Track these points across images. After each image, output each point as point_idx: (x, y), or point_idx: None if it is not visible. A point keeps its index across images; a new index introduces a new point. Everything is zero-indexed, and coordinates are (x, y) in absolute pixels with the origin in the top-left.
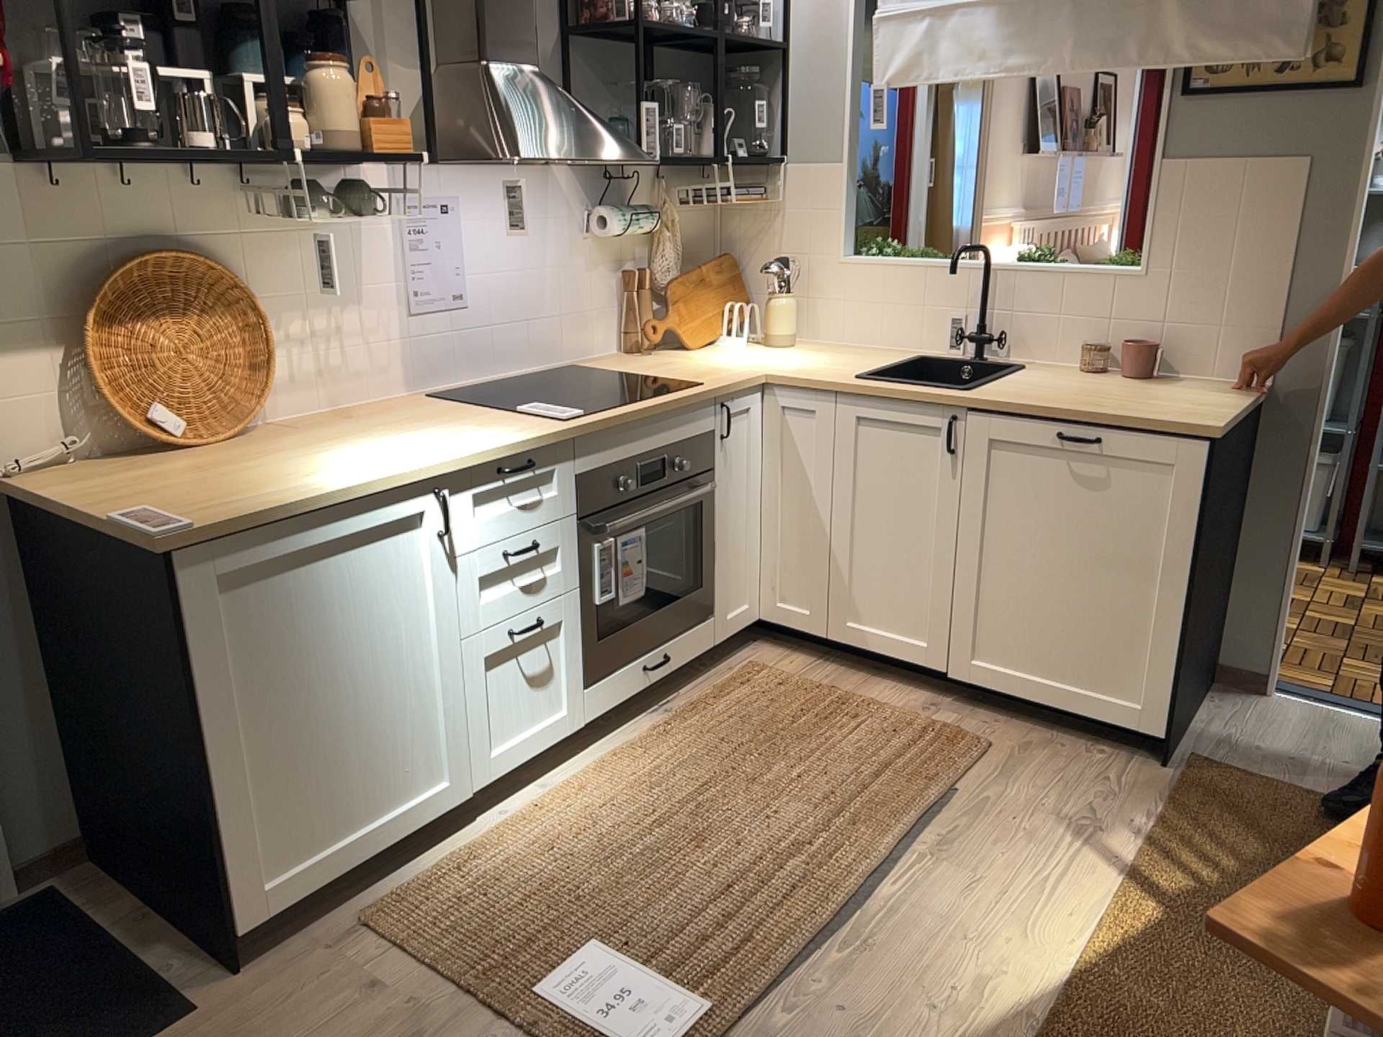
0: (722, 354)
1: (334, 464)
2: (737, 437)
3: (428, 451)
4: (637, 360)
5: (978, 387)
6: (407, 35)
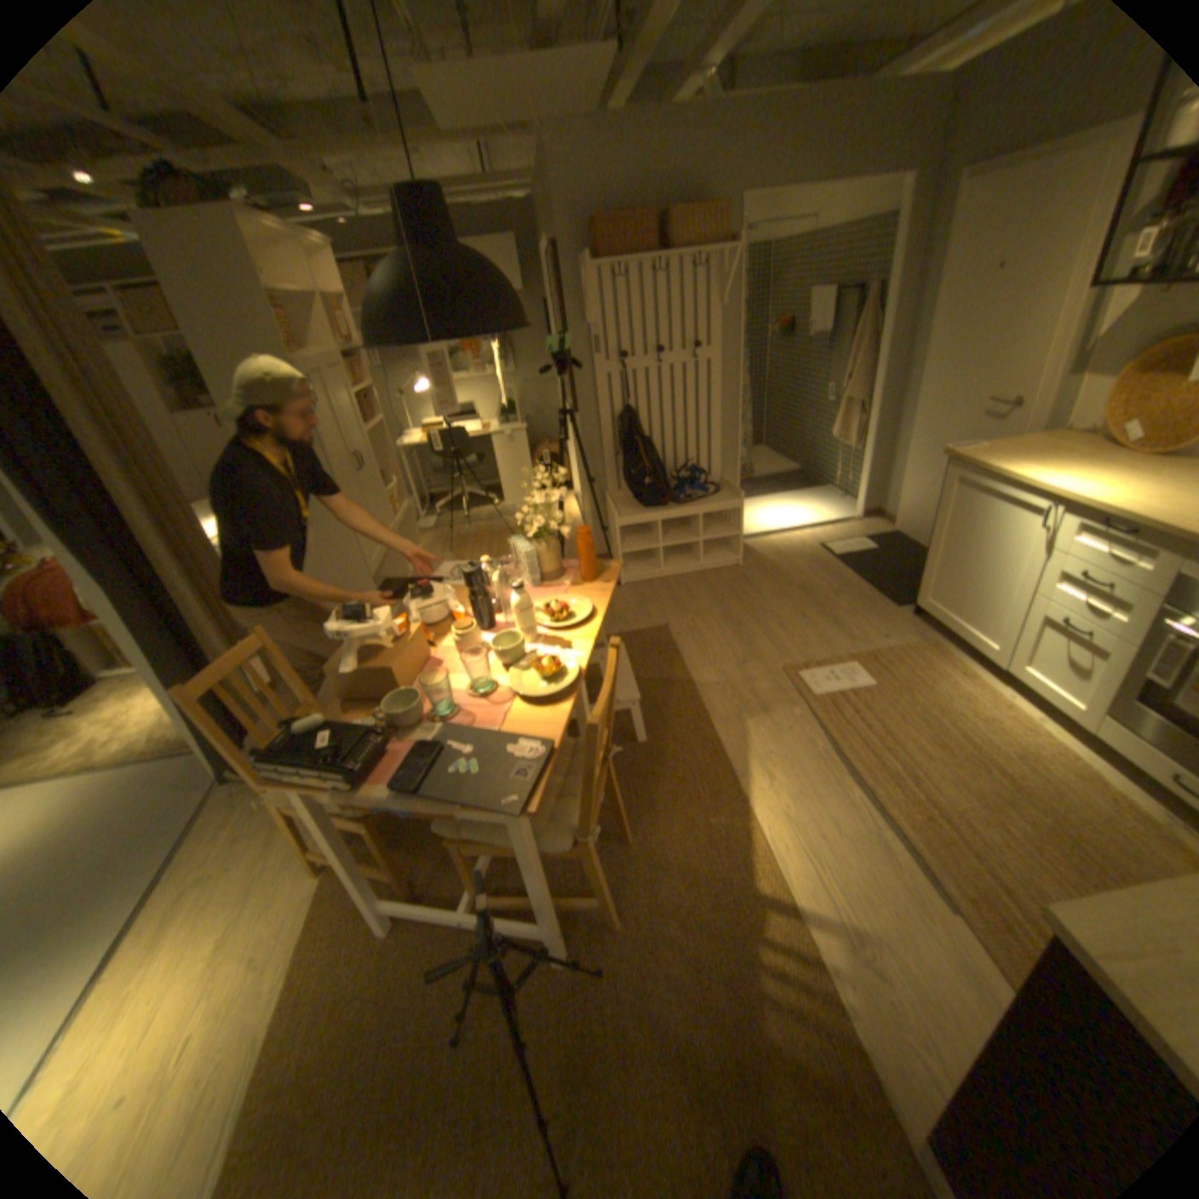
0: None
1: (1070, 470)
2: None
3: (1098, 487)
4: None
5: None
6: None
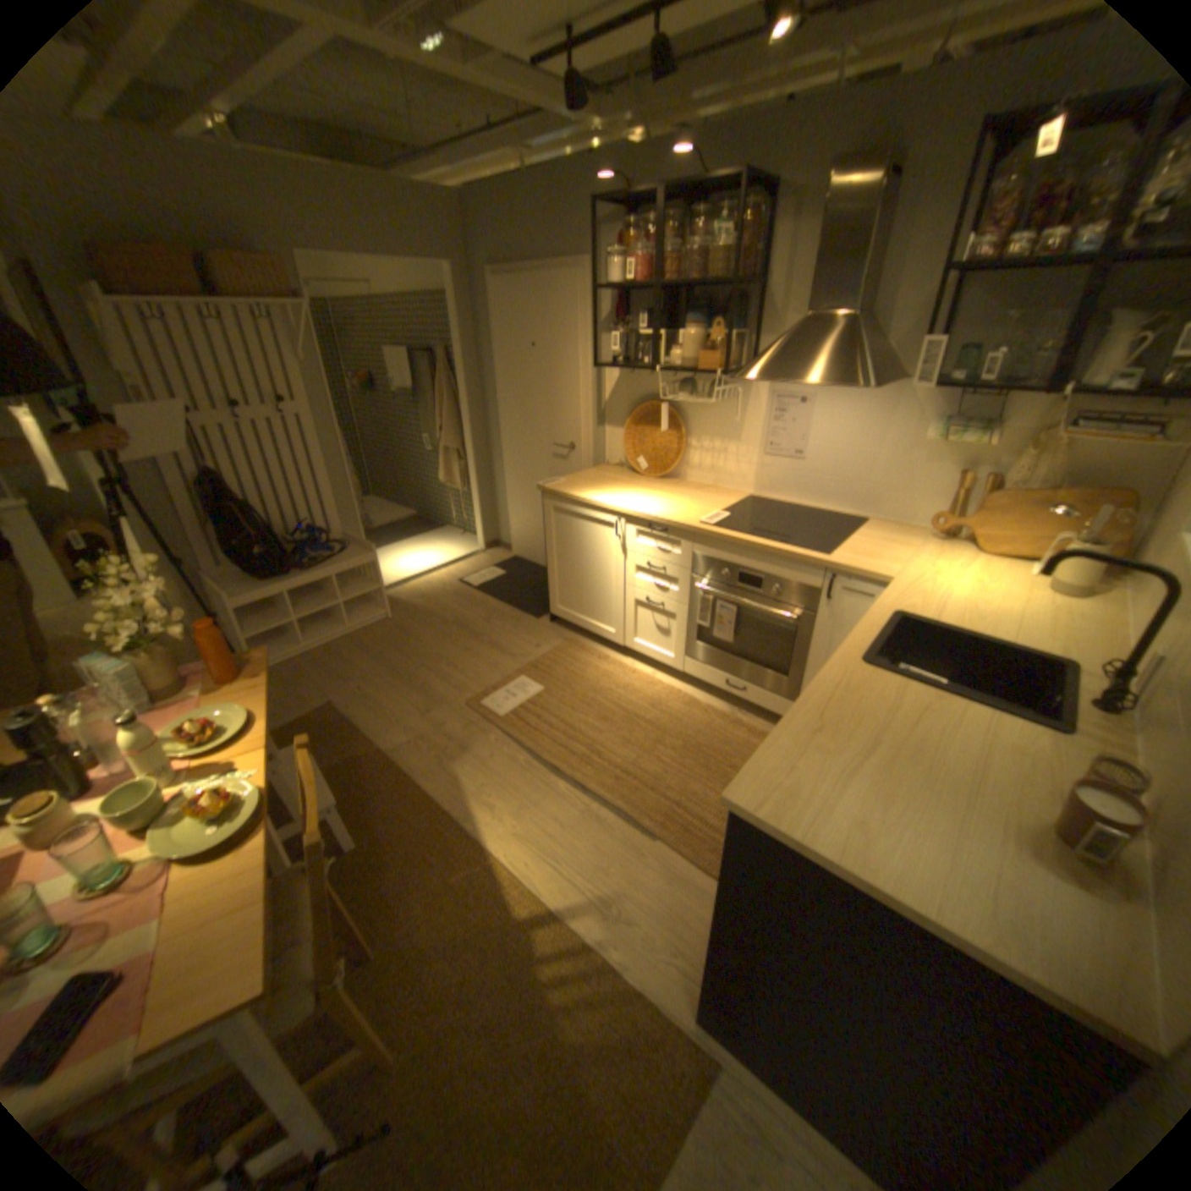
0: (980, 565)
1: (618, 494)
2: (852, 610)
3: (637, 505)
4: (914, 537)
5: (878, 669)
6: (803, 295)
